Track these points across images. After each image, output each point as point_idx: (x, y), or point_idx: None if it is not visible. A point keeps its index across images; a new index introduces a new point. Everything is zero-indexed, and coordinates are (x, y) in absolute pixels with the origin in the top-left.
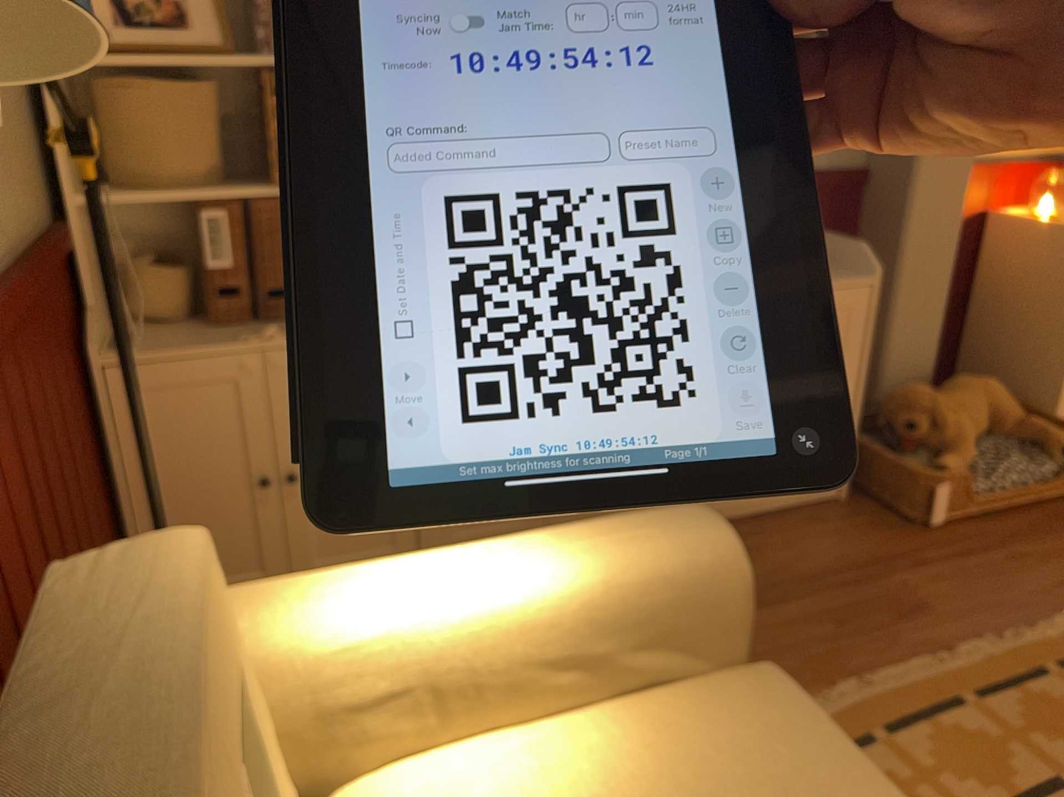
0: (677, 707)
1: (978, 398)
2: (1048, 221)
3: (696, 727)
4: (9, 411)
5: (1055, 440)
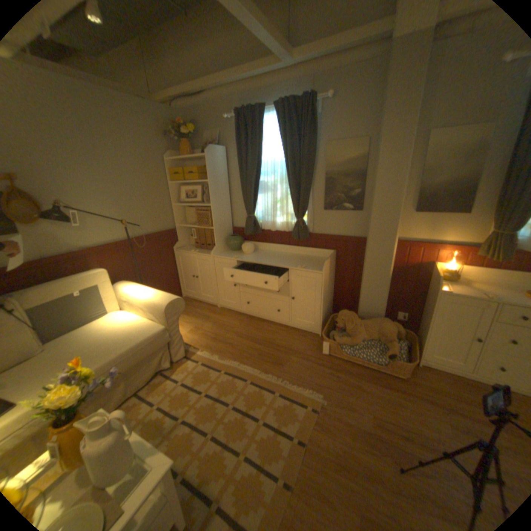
0: (147, 323)
1: (375, 326)
2: (446, 272)
3: (142, 326)
4: (133, 253)
5: (388, 352)
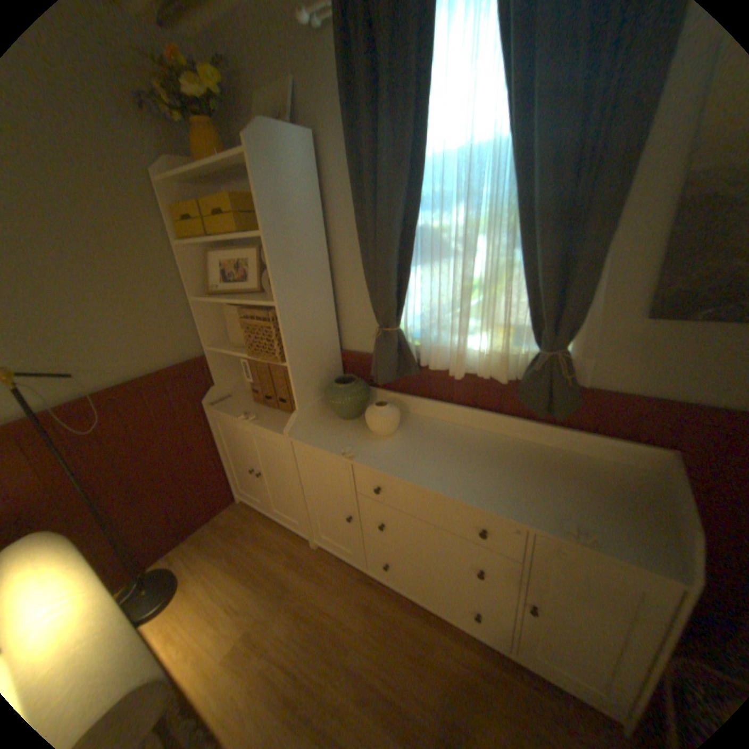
0: None
1: None
2: None
3: None
4: (79, 440)
5: None
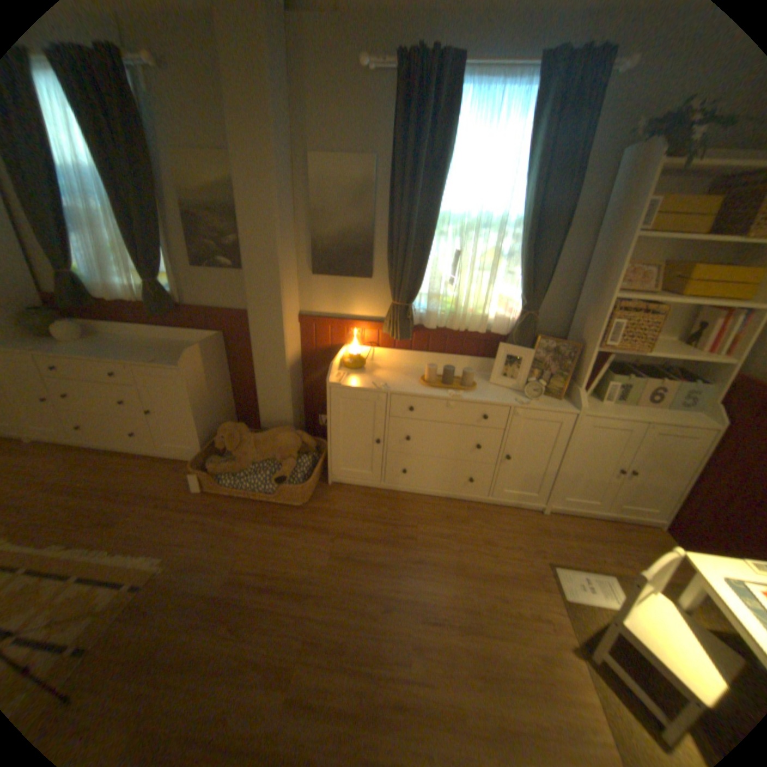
0: None
1: (268, 440)
2: (348, 357)
3: None
4: None
5: (276, 474)
